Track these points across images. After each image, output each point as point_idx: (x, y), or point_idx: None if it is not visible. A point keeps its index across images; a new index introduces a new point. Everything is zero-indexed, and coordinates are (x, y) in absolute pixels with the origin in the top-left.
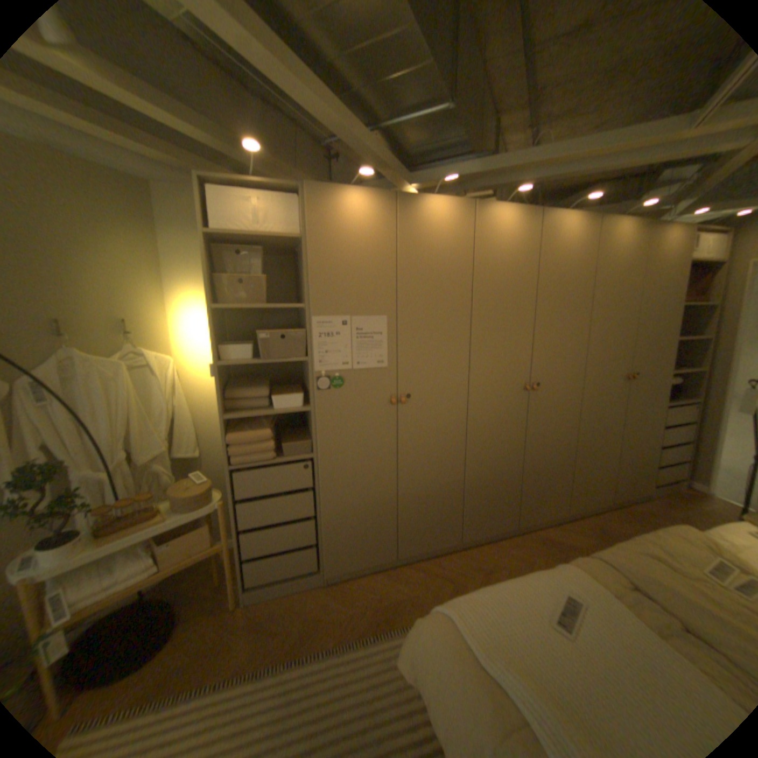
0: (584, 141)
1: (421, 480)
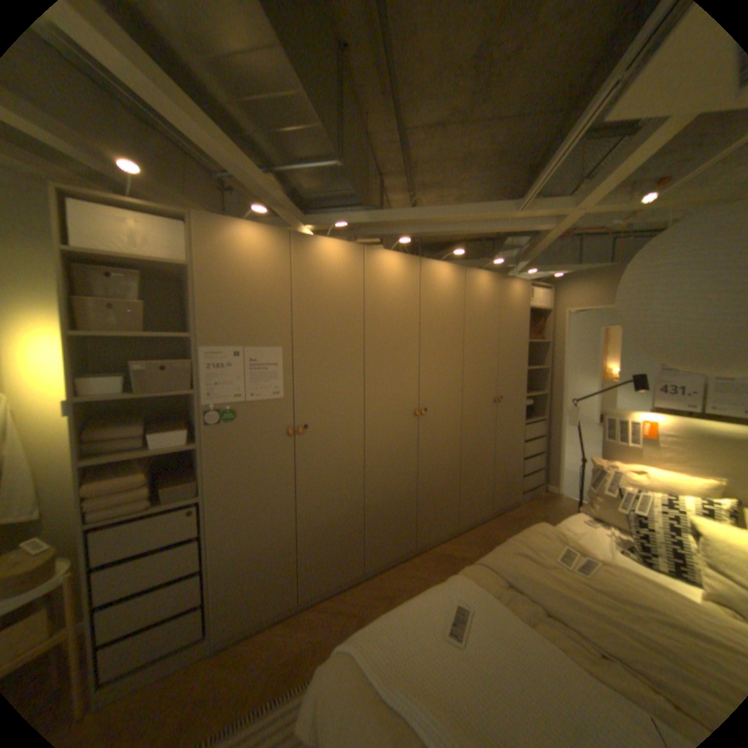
0: (448, 210)
1: (321, 513)
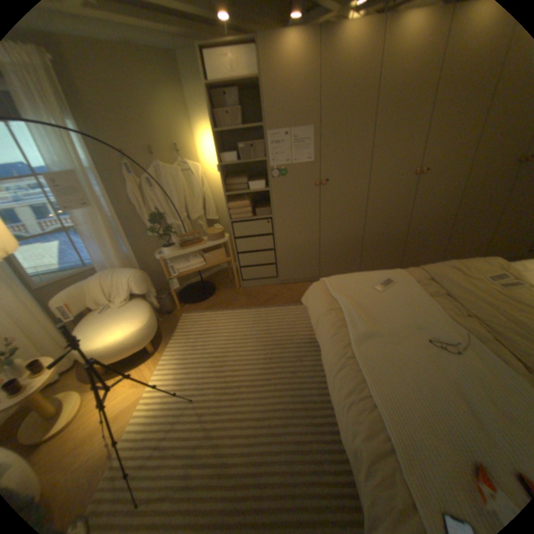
0: None
1: (334, 233)
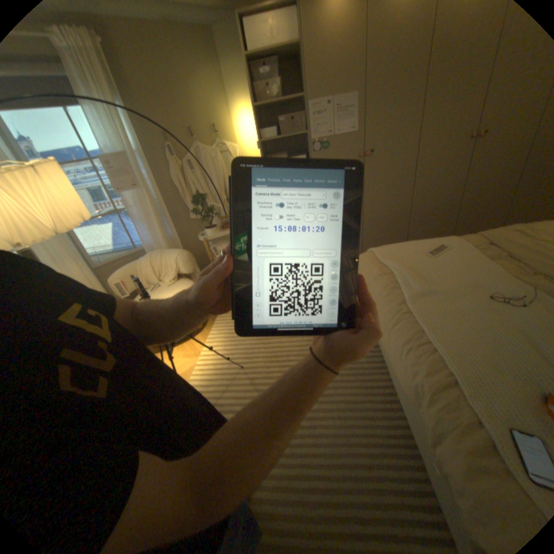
0: None
1: (378, 209)
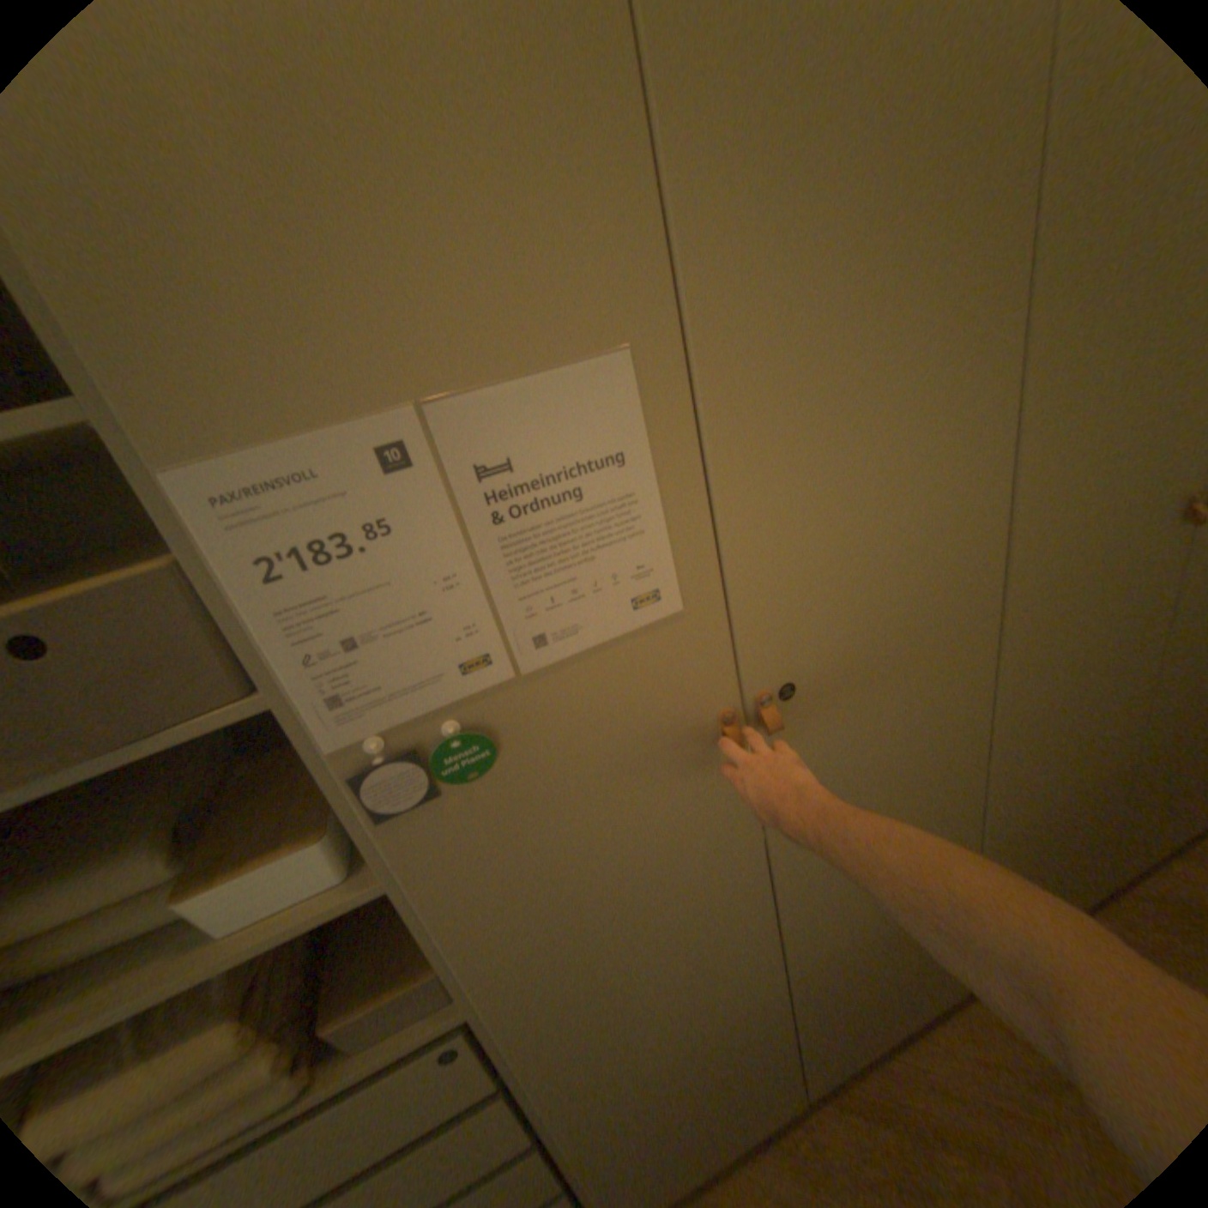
0: None
1: (857, 913)
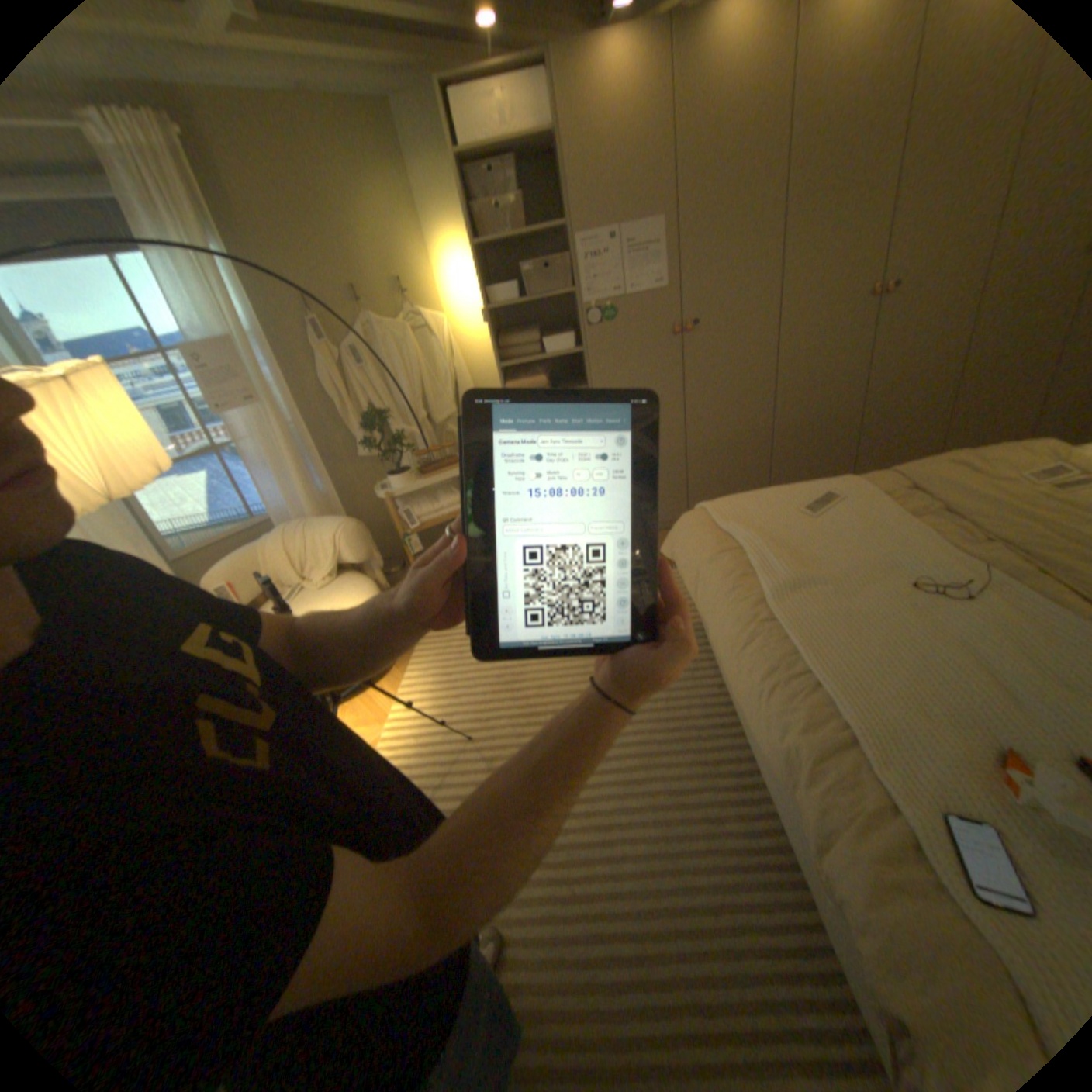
0: None
1: (714, 429)
